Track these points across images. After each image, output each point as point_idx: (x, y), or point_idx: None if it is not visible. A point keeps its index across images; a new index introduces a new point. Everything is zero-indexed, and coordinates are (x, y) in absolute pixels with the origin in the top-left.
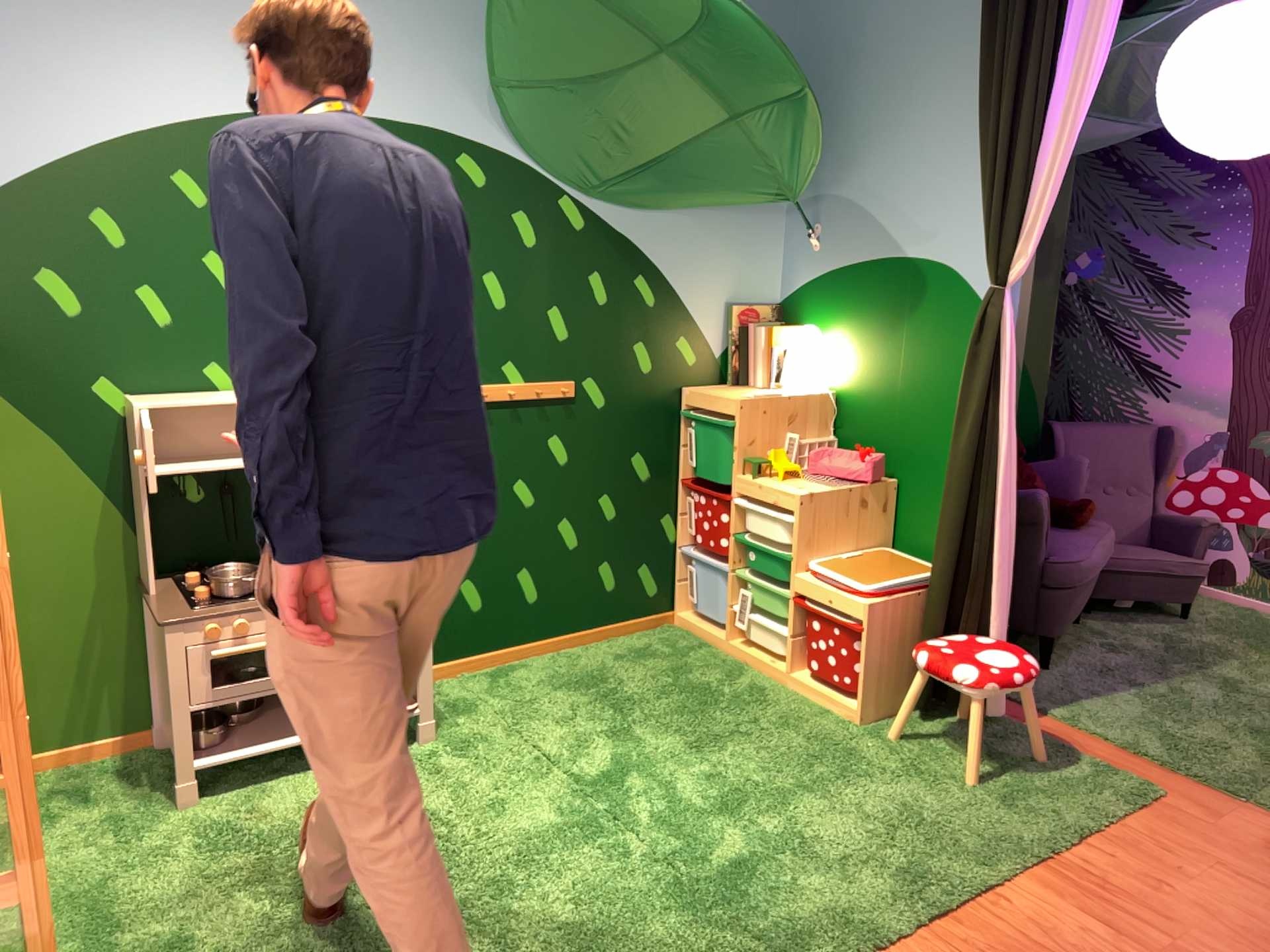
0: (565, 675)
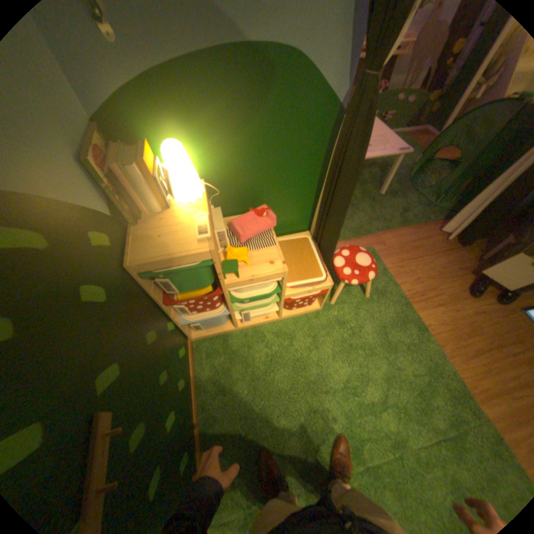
0: (231, 434)
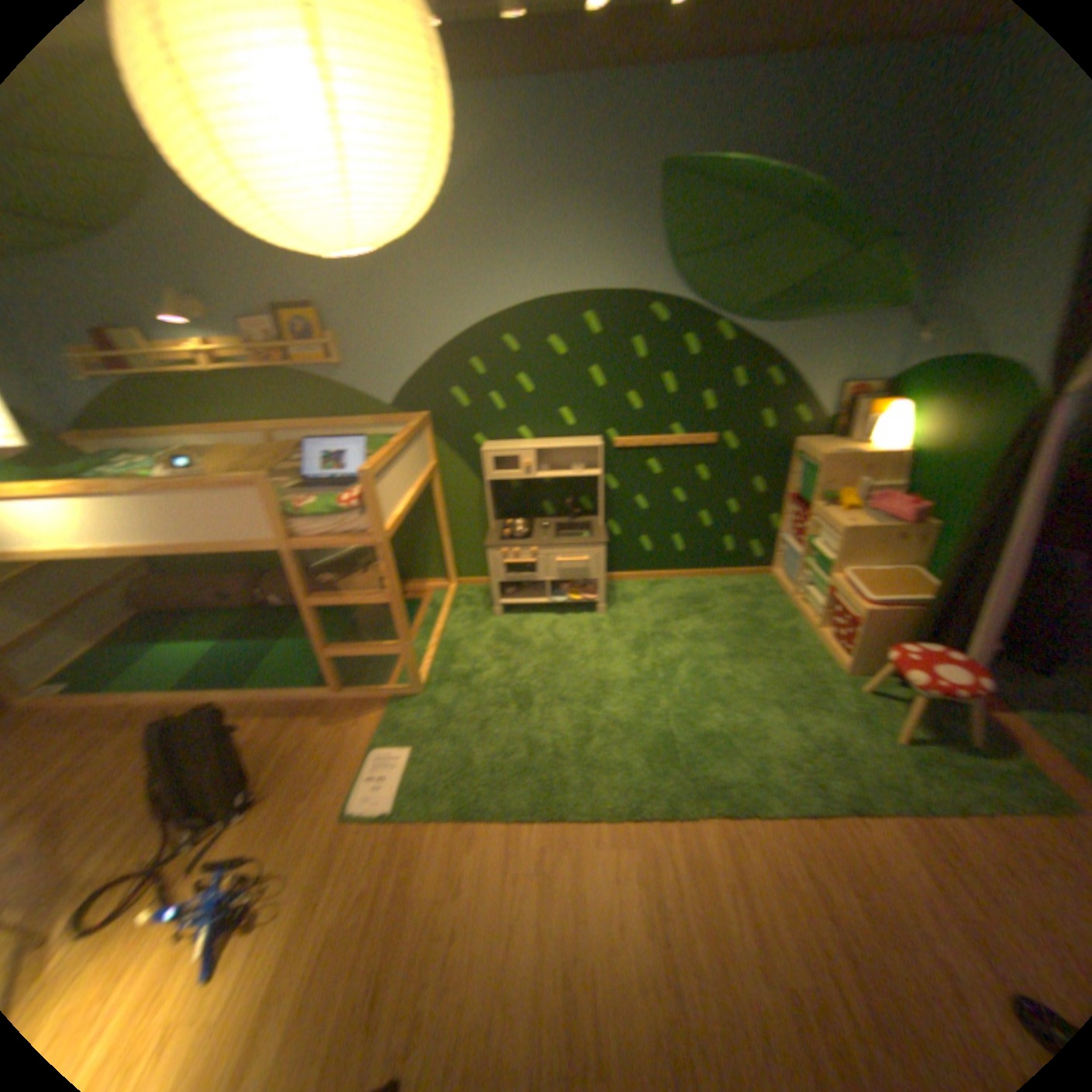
0: (686, 593)
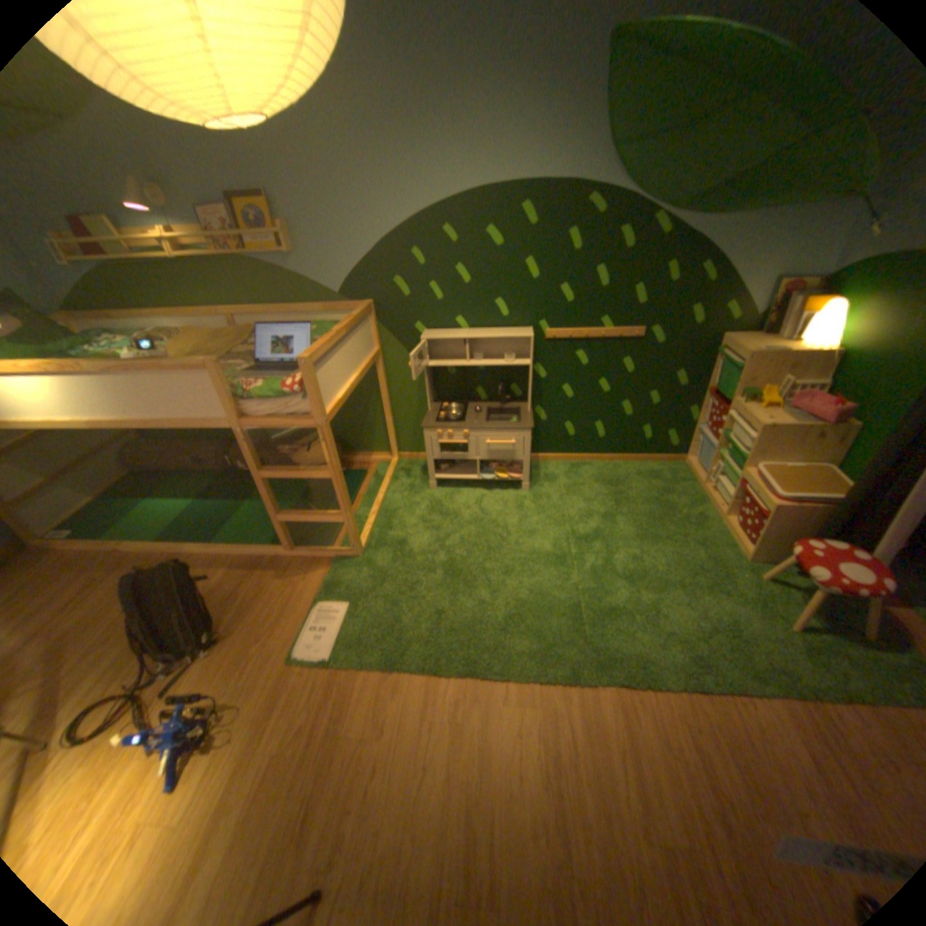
0: (605, 476)
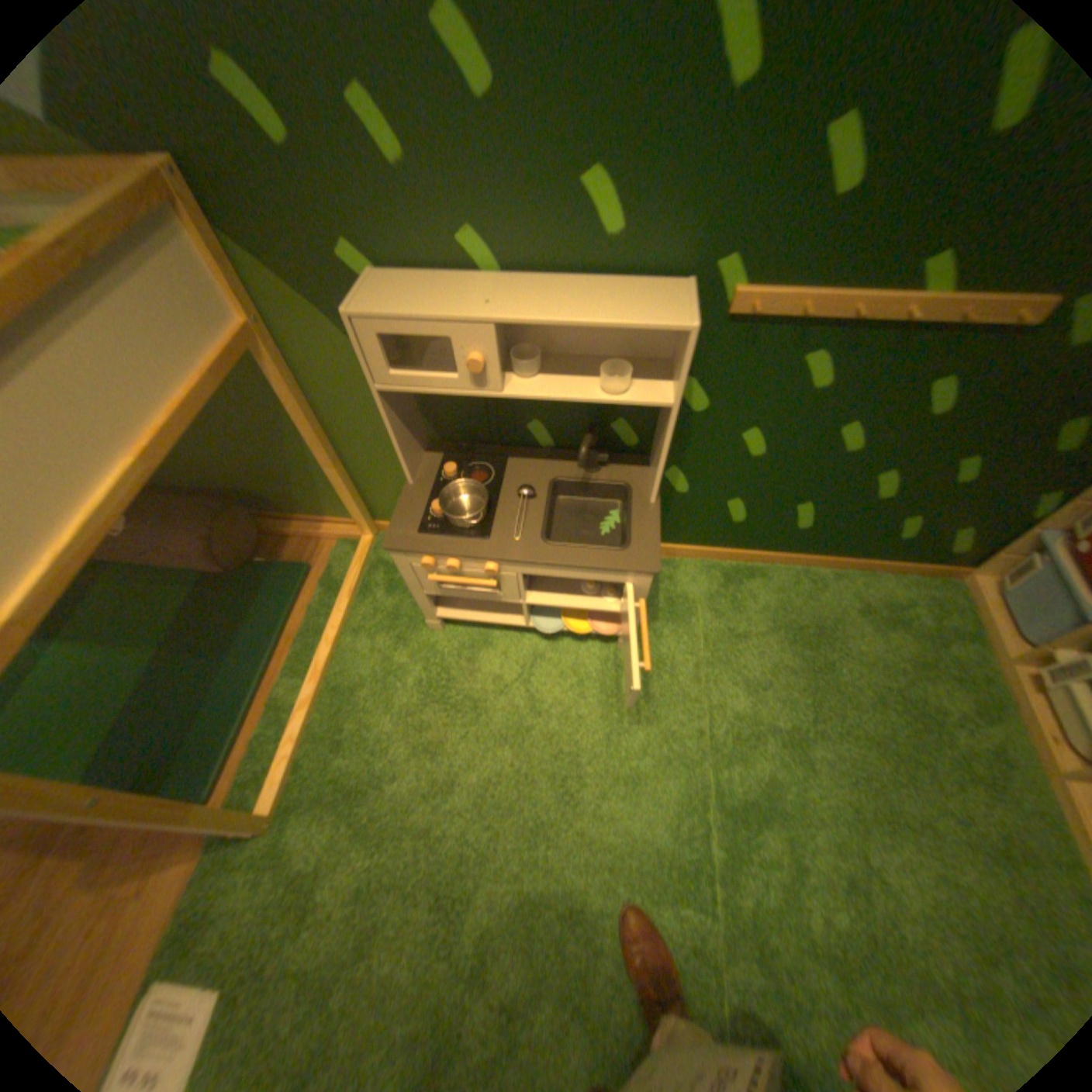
0: (796, 611)
